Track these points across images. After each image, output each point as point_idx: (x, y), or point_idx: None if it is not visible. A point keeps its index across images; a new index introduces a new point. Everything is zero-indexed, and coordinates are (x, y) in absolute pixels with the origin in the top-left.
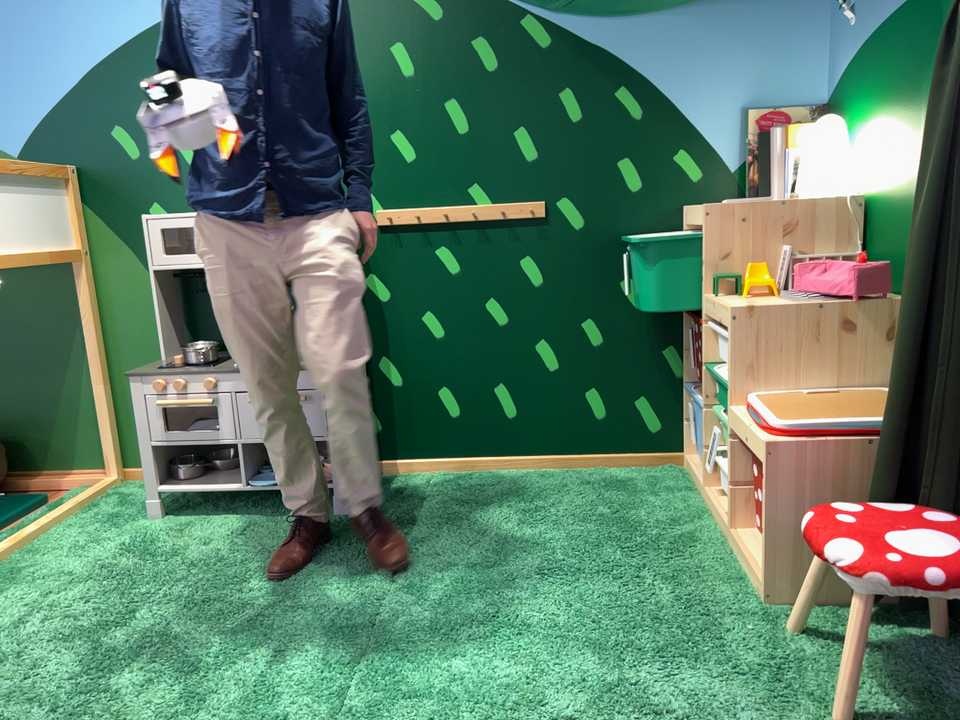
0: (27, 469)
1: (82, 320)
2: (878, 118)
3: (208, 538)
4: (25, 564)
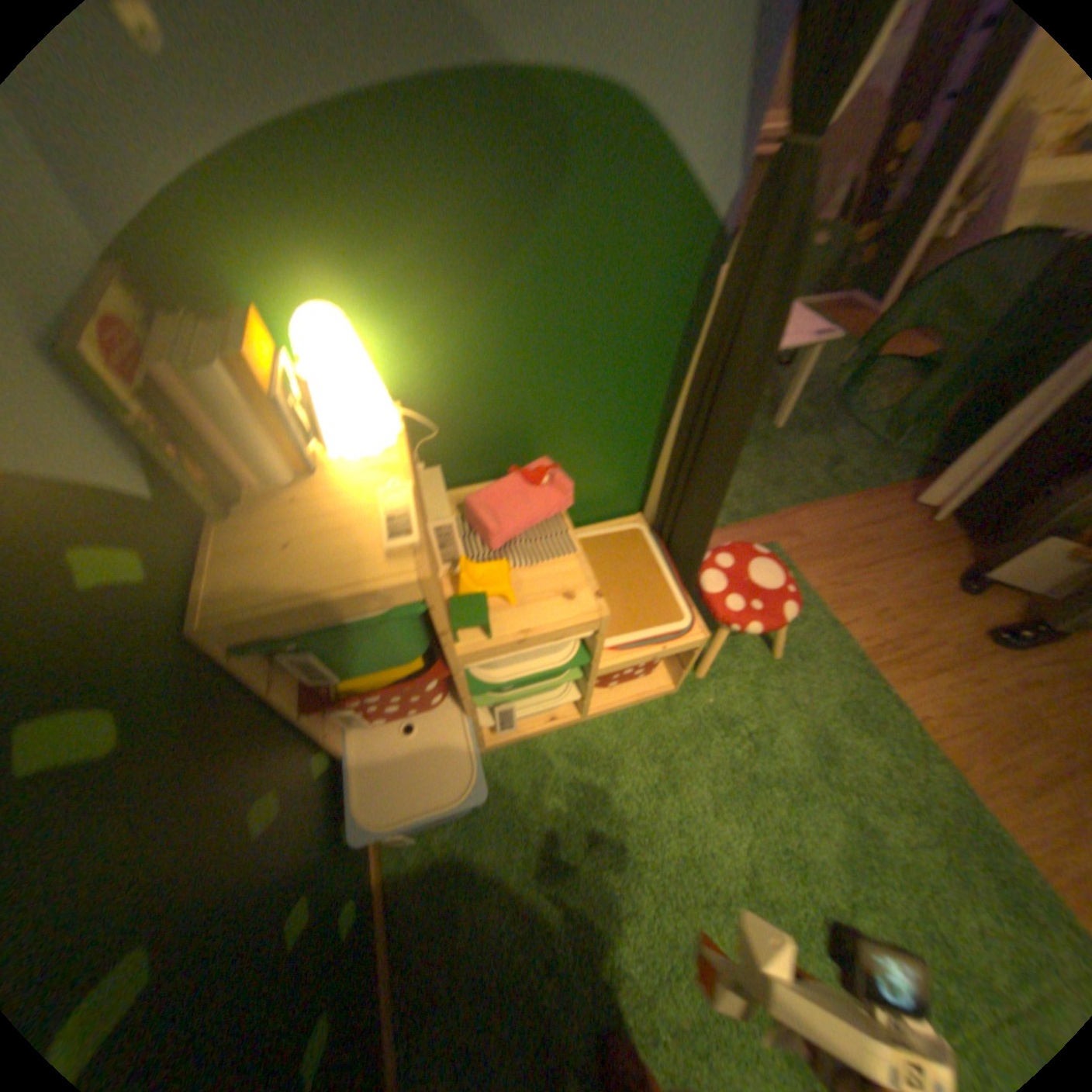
0: None
1: None
2: (394, 288)
3: None
4: None
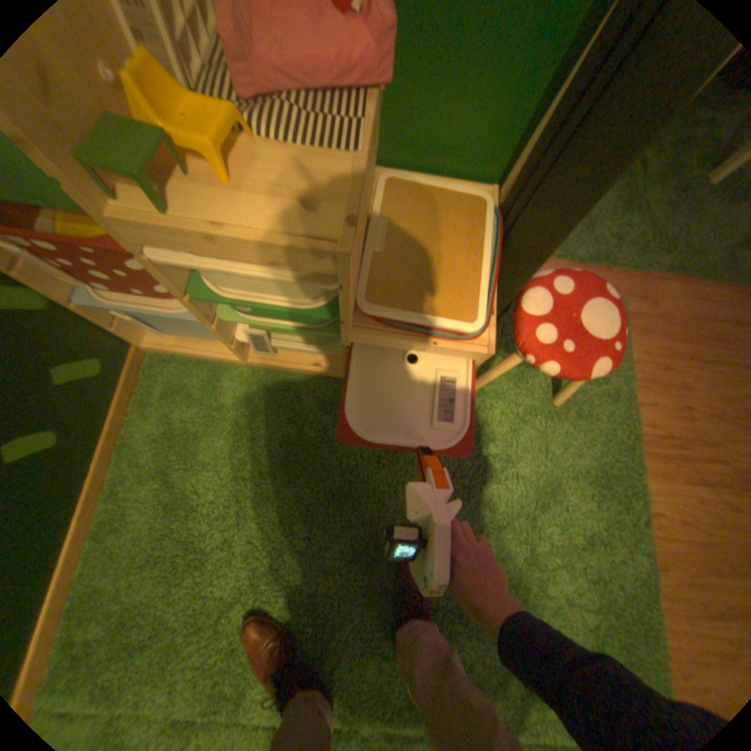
0: None
1: None
2: None
3: None
4: None
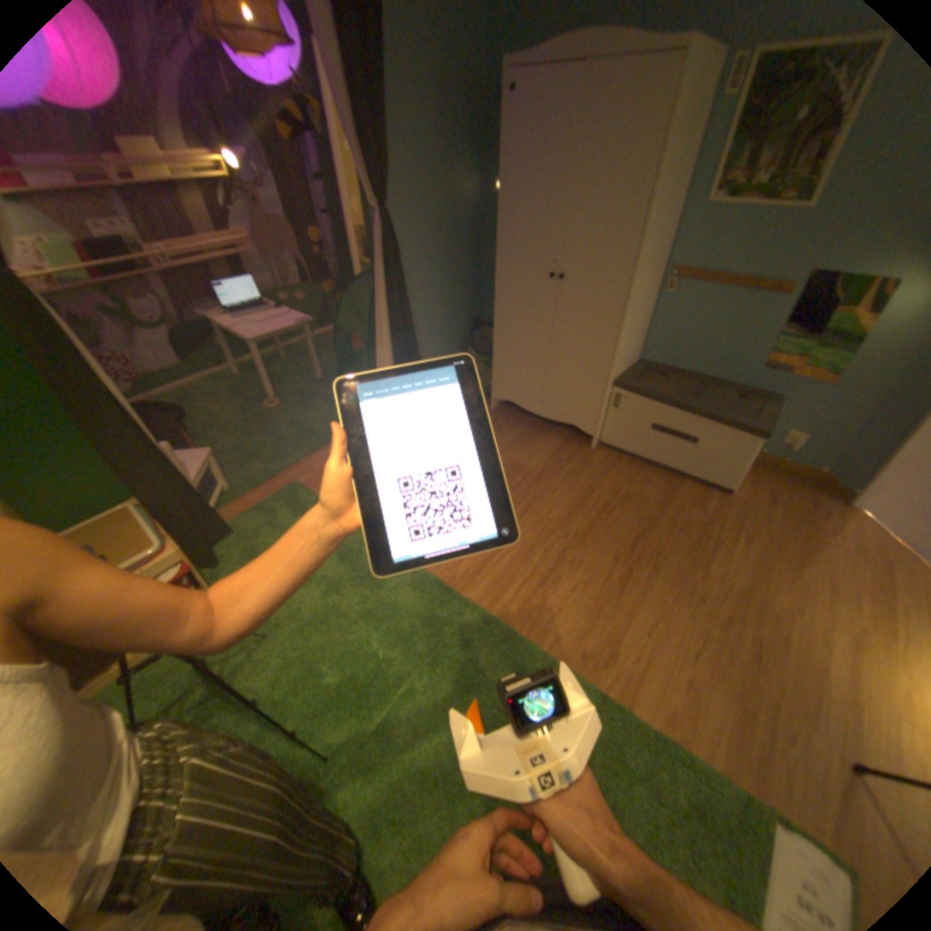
0: None
1: None
2: None
3: None
4: None
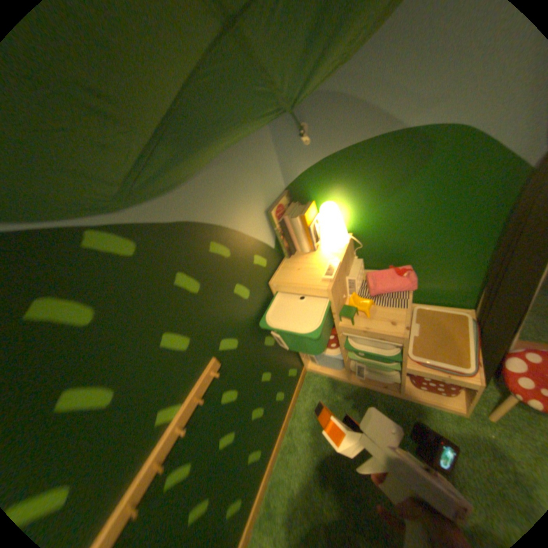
0: None
1: None
2: (356, 197)
3: None
4: None
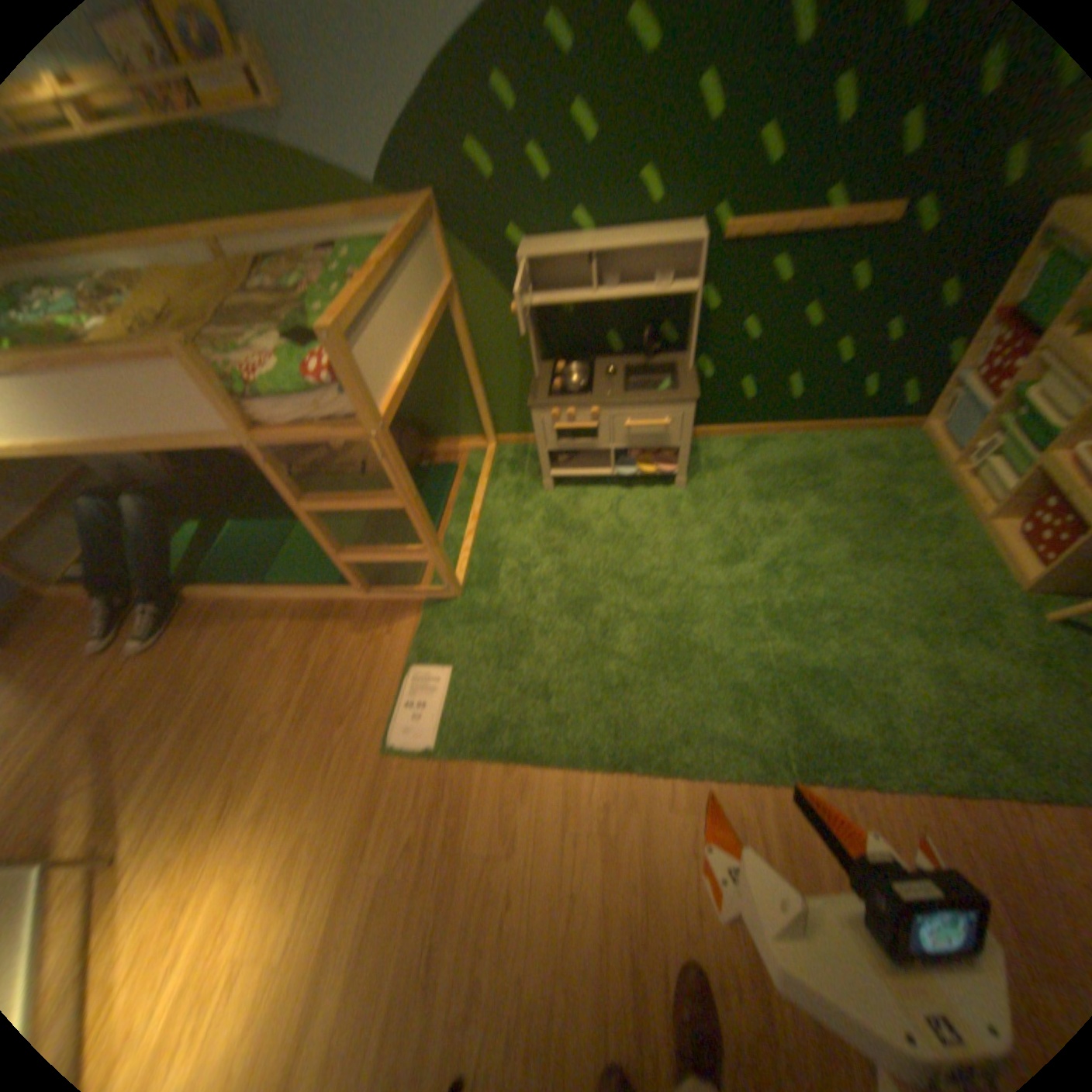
0: (428, 437)
1: (459, 339)
2: None
3: (597, 511)
4: (493, 537)
